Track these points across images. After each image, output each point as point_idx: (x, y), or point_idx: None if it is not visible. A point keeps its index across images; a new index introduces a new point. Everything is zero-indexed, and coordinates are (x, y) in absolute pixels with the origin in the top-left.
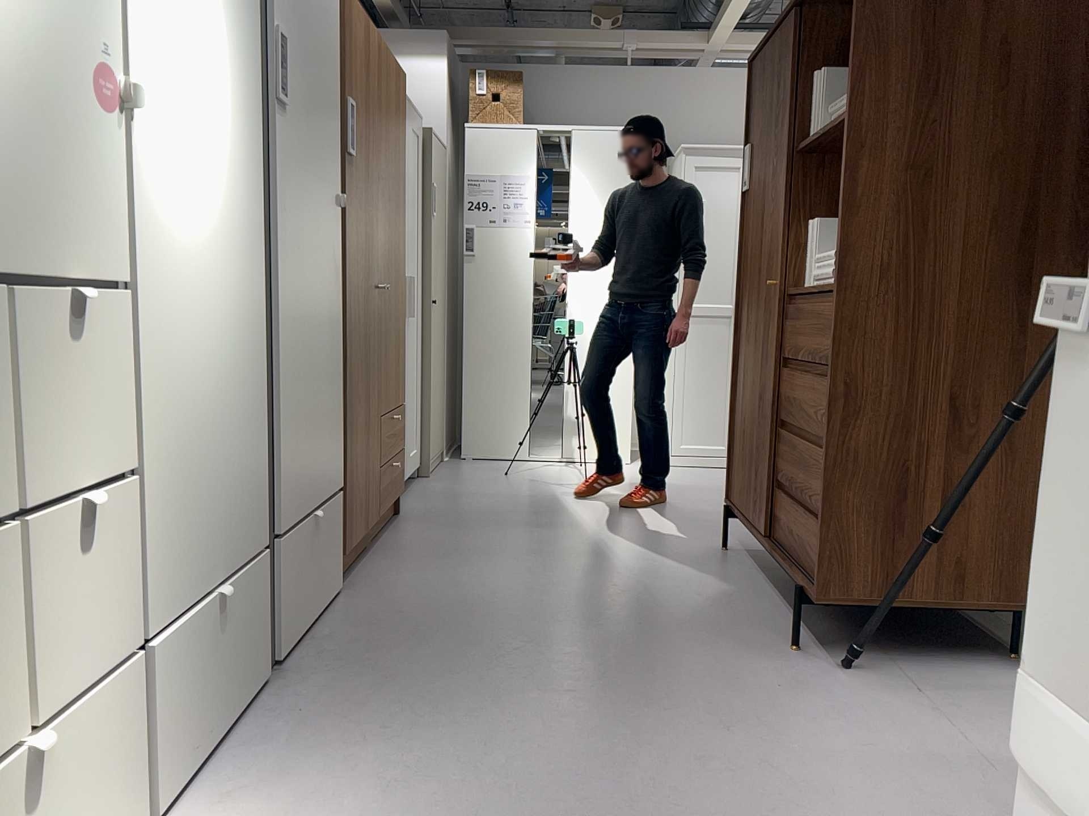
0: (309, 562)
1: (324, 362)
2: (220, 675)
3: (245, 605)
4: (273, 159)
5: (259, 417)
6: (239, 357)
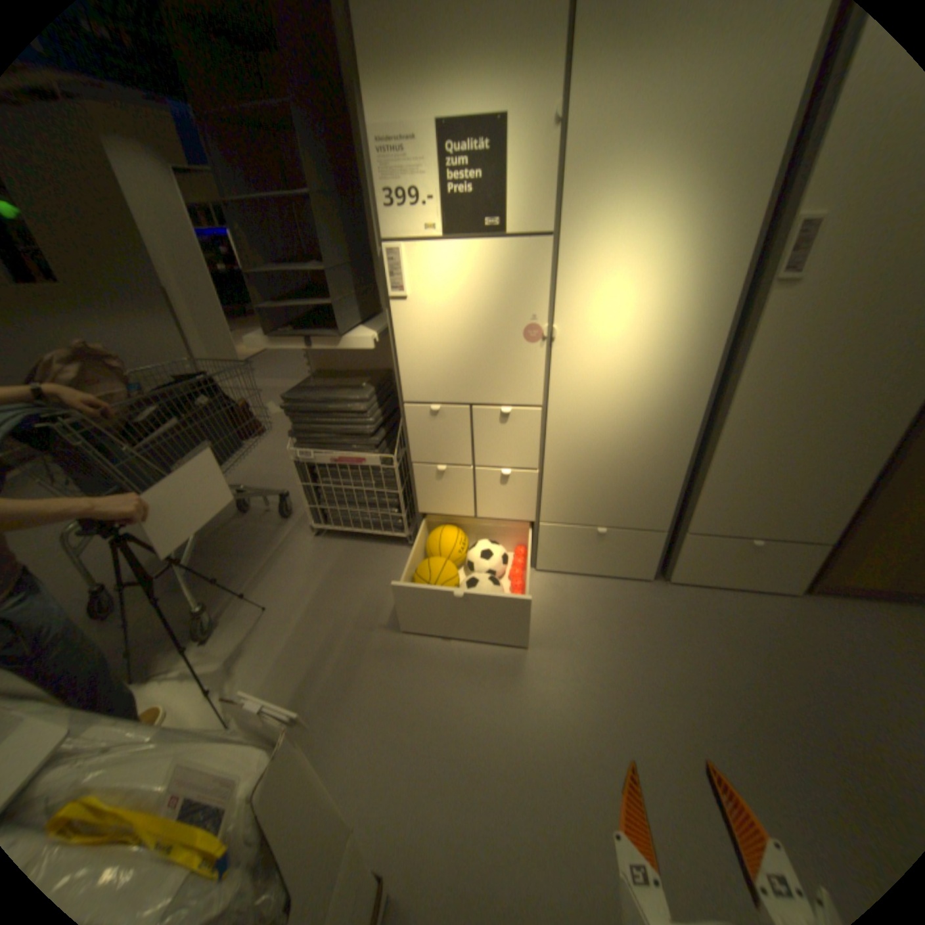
0: (739, 561)
1: (828, 461)
2: (599, 557)
3: (633, 545)
4: (760, 325)
5: (686, 474)
6: (658, 442)
